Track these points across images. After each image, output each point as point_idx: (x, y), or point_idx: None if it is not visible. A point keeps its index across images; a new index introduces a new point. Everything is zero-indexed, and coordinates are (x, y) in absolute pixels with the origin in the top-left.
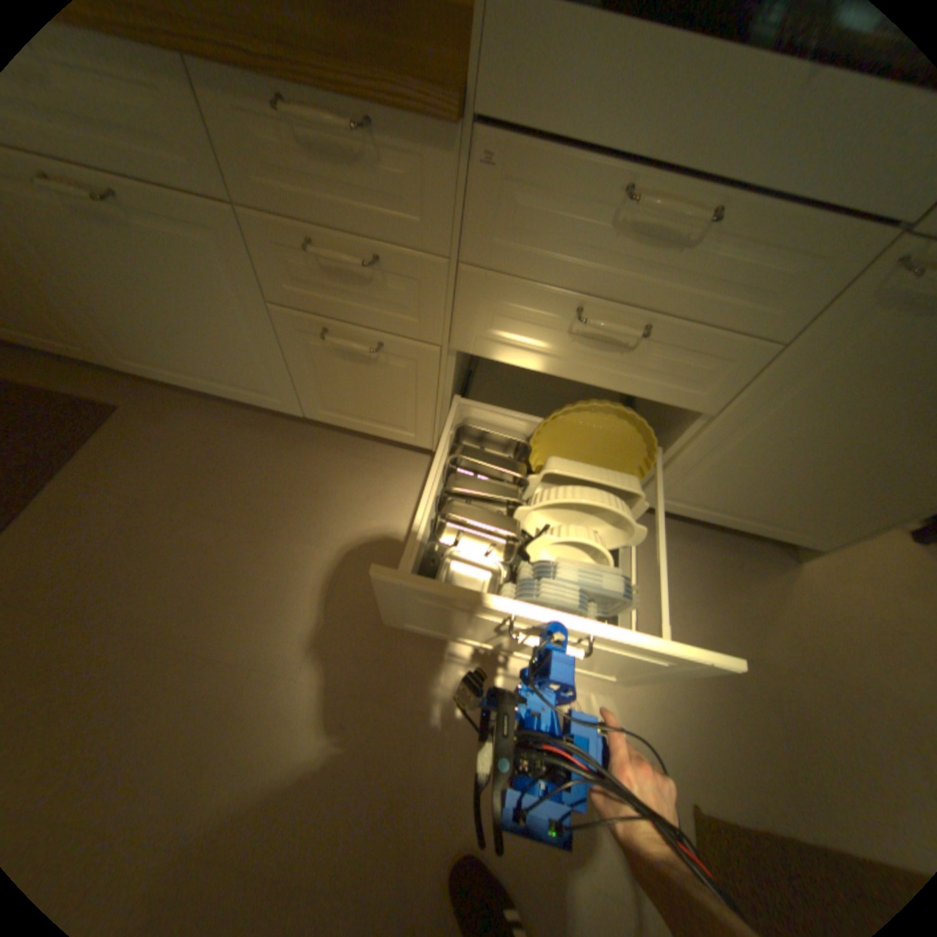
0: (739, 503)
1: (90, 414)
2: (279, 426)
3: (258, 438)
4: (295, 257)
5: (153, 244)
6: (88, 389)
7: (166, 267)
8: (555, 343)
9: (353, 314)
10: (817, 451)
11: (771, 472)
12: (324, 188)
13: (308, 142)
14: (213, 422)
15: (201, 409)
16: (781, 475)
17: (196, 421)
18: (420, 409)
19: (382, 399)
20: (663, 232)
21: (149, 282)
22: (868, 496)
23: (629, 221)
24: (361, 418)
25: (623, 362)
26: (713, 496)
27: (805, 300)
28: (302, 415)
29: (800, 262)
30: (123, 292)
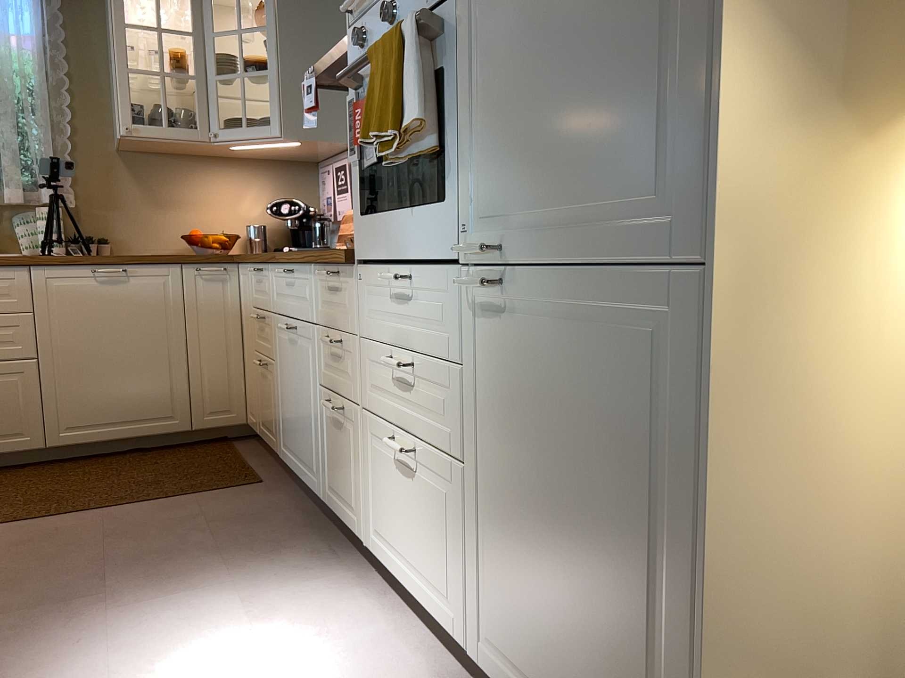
0: (542, 670)
1: (248, 481)
2: (317, 520)
3: (297, 520)
4: (326, 351)
5: (299, 354)
6: (266, 474)
7: (300, 368)
8: (393, 395)
9: (337, 387)
10: (541, 526)
11: (532, 578)
12: (333, 309)
13: (329, 288)
14: (289, 505)
15: (295, 498)
16: (541, 584)
17: (283, 501)
18: (358, 484)
19: (346, 474)
20: (405, 298)
21: (296, 380)
22: (630, 648)
23: (396, 296)
24: (341, 502)
25: (417, 408)
26: (518, 648)
27: (458, 328)
28: (325, 503)
29: (446, 301)
30: (290, 389)
